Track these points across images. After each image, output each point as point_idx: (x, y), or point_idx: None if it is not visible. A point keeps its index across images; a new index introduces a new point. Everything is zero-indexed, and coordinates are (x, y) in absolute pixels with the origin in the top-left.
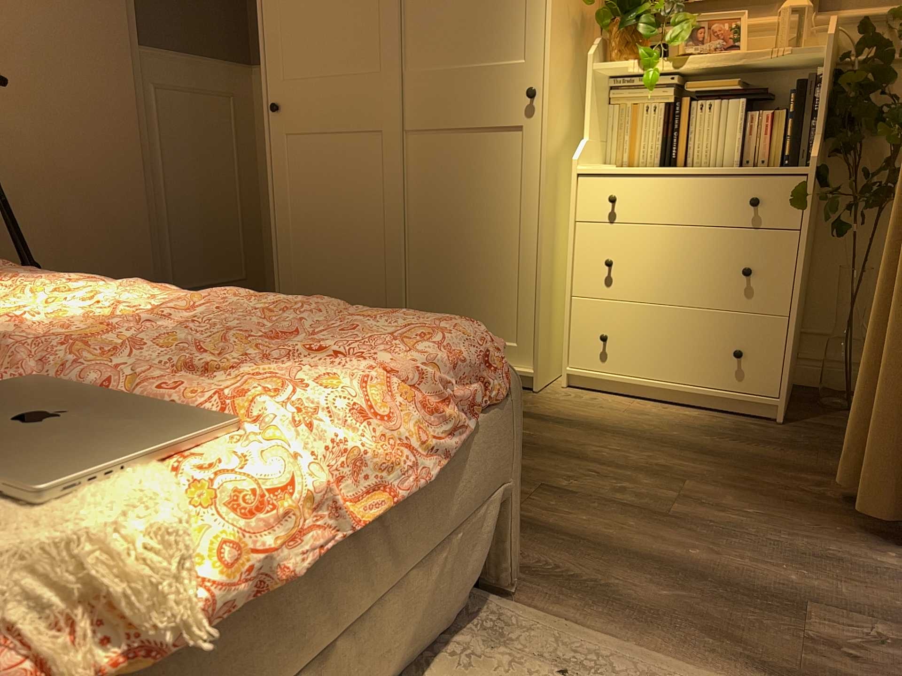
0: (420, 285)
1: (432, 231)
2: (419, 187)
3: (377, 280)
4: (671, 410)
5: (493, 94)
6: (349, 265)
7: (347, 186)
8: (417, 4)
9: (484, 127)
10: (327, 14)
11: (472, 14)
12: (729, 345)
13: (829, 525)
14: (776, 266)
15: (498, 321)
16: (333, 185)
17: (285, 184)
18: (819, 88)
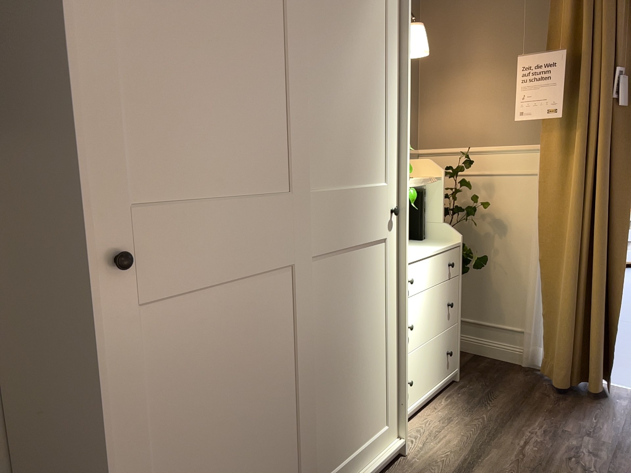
0: (320, 428)
1: (329, 361)
2: (318, 318)
3: (289, 456)
4: (437, 407)
5: (372, 212)
6: (254, 463)
7: (250, 351)
8: (315, 114)
9: (366, 242)
10: (219, 100)
11: (356, 136)
12: (445, 350)
13: (588, 405)
14: (455, 297)
15: (376, 416)
16: (229, 359)
17: (136, 398)
18: (426, 196)
